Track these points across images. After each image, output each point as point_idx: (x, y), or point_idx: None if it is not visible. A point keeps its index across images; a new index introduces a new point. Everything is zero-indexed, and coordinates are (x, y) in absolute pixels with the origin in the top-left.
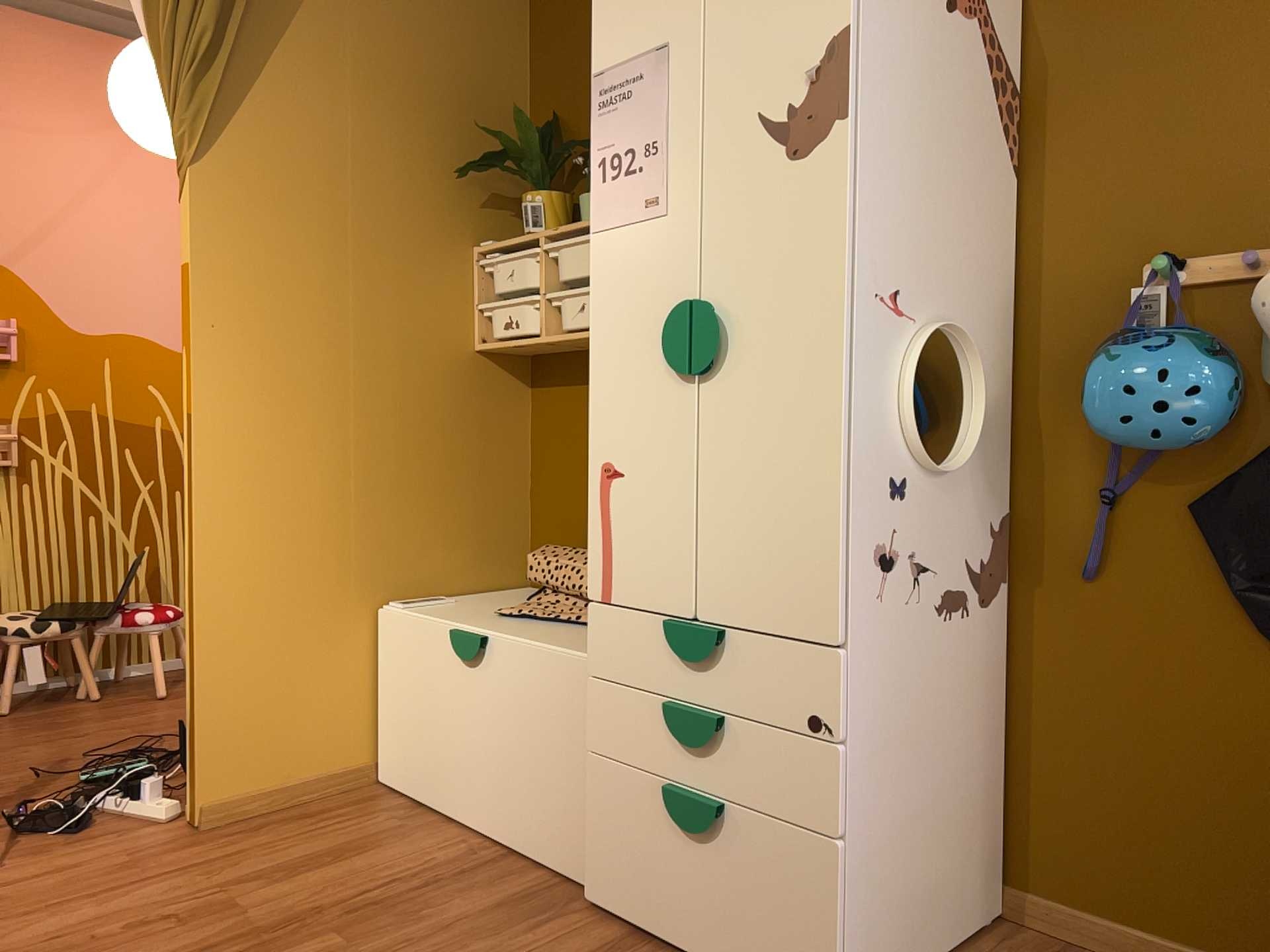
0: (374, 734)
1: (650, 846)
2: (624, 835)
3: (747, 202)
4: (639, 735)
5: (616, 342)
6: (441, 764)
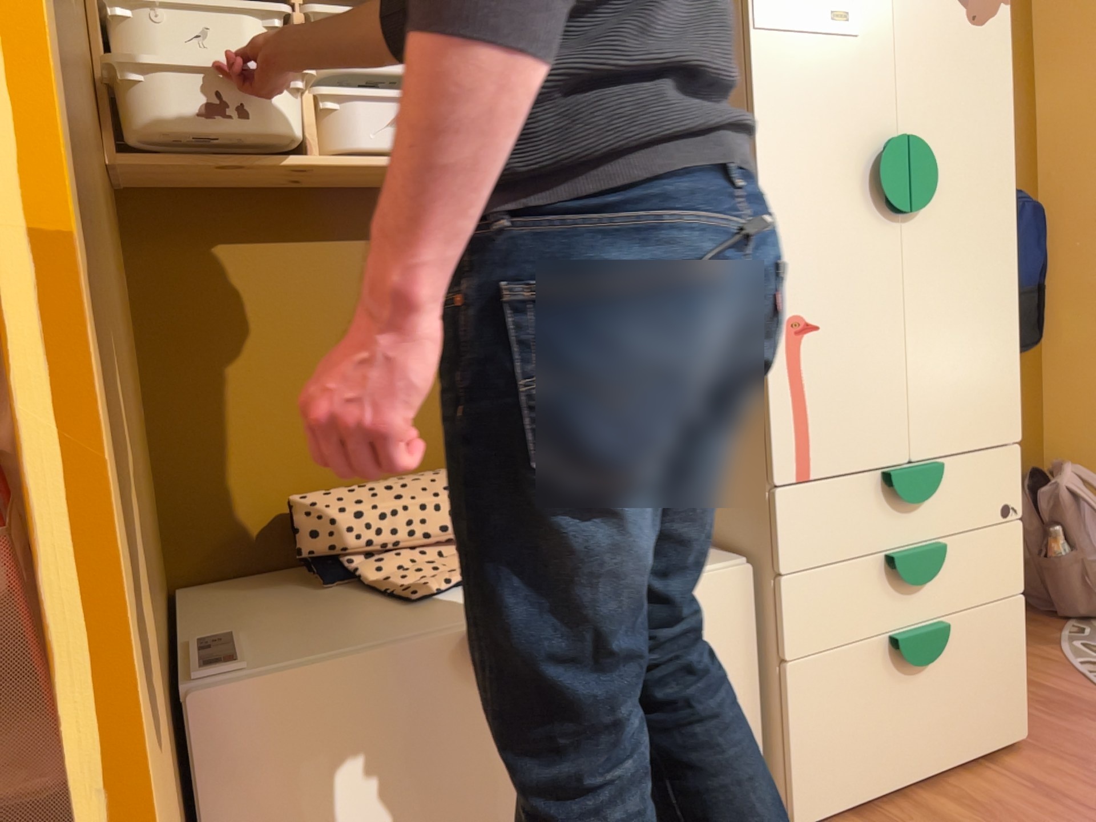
0: None
1: (874, 710)
2: (843, 721)
3: (938, 50)
4: (854, 606)
5: (800, 172)
6: None
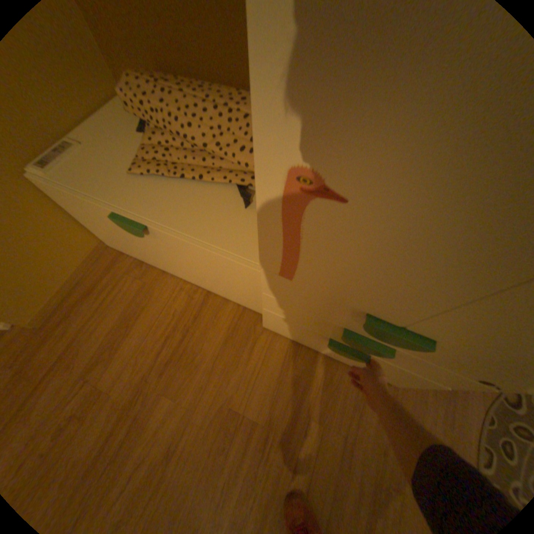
0: (89, 230)
1: (309, 337)
2: (290, 329)
3: None
4: (310, 321)
5: None
6: (147, 256)
